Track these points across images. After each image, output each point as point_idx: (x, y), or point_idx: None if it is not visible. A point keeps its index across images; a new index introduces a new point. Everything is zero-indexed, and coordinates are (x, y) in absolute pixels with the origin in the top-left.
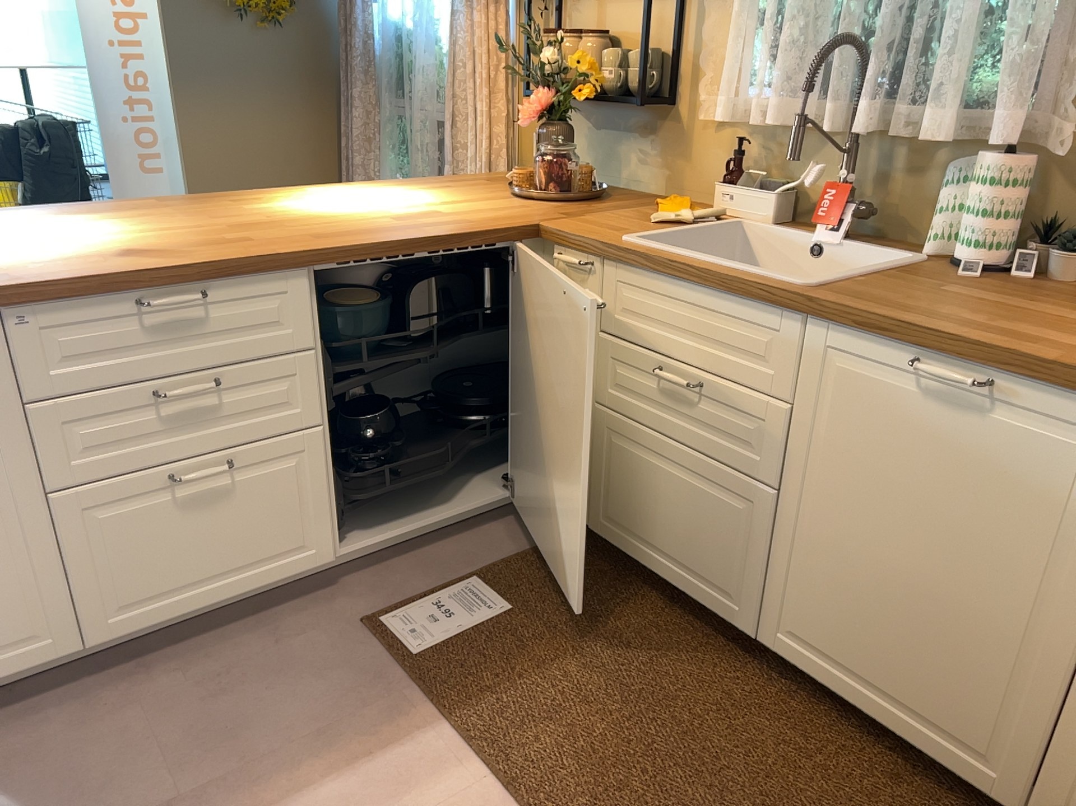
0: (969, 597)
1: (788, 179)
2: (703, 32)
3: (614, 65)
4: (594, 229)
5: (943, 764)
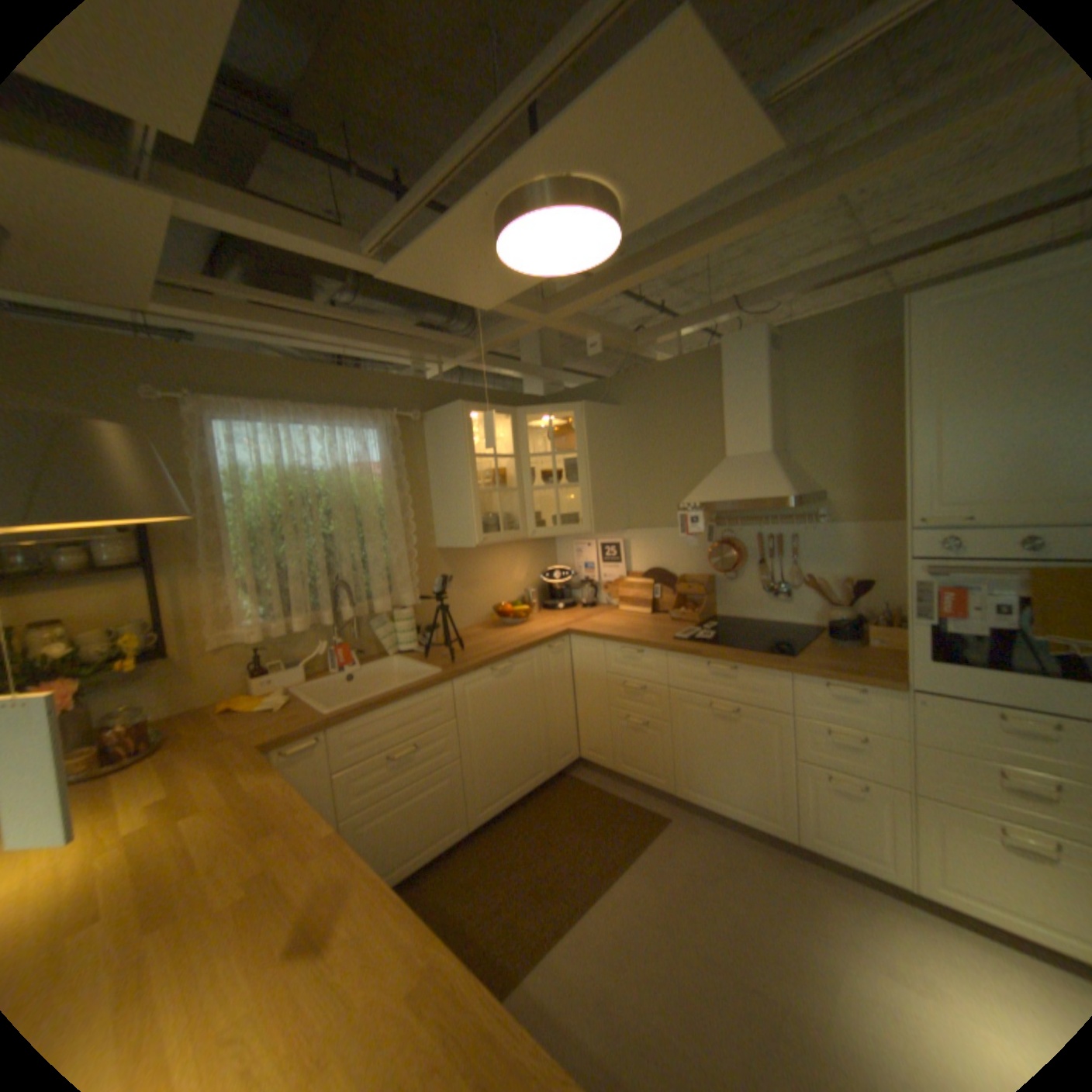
0: (523, 729)
1: (285, 662)
2: (180, 601)
3: (102, 644)
4: (288, 728)
5: (533, 790)
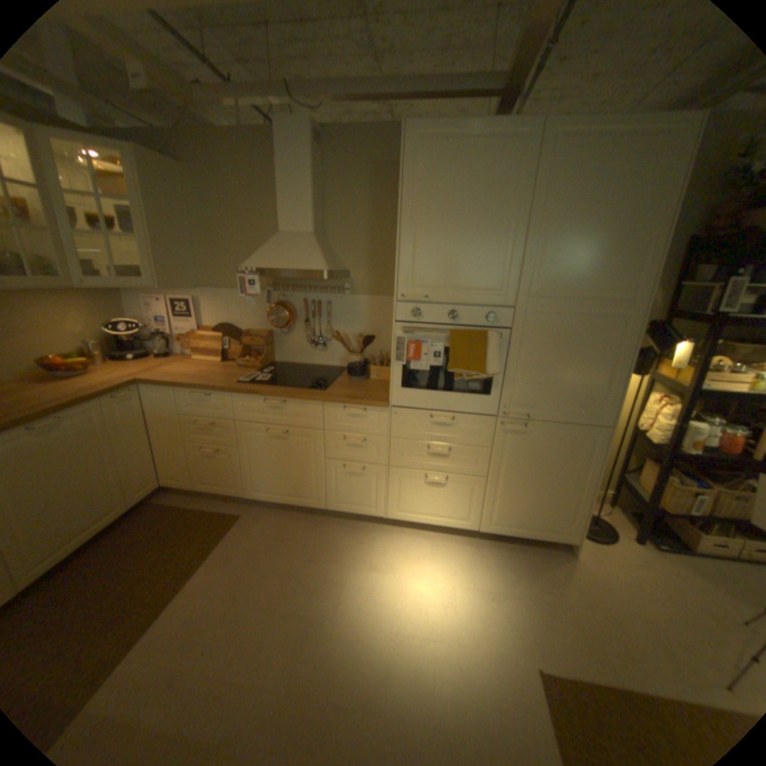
0: (86, 478)
1: None
2: None
3: None
4: None
5: (107, 527)
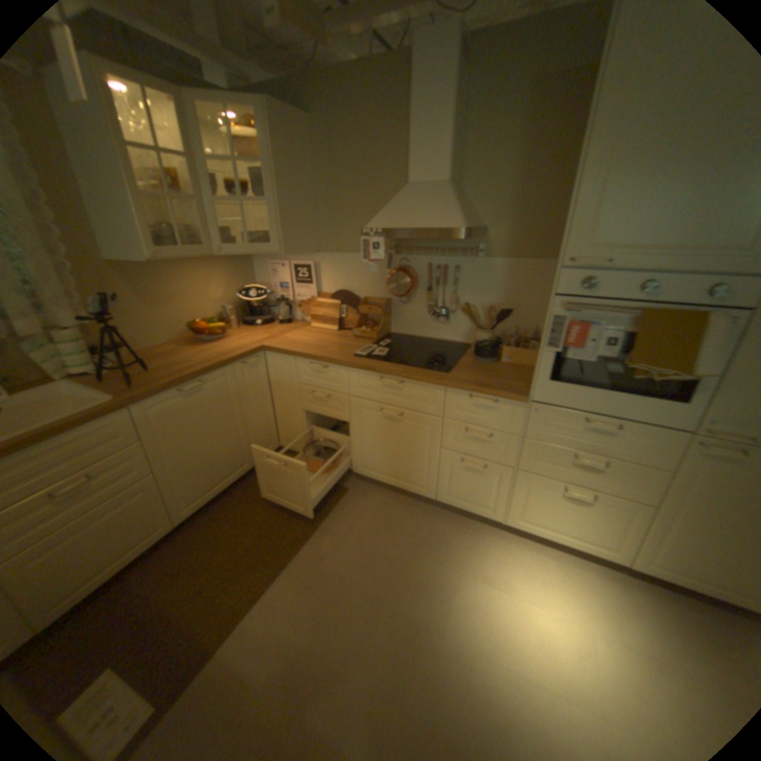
0: (221, 435)
1: None
2: None
3: None
4: None
5: (237, 479)
